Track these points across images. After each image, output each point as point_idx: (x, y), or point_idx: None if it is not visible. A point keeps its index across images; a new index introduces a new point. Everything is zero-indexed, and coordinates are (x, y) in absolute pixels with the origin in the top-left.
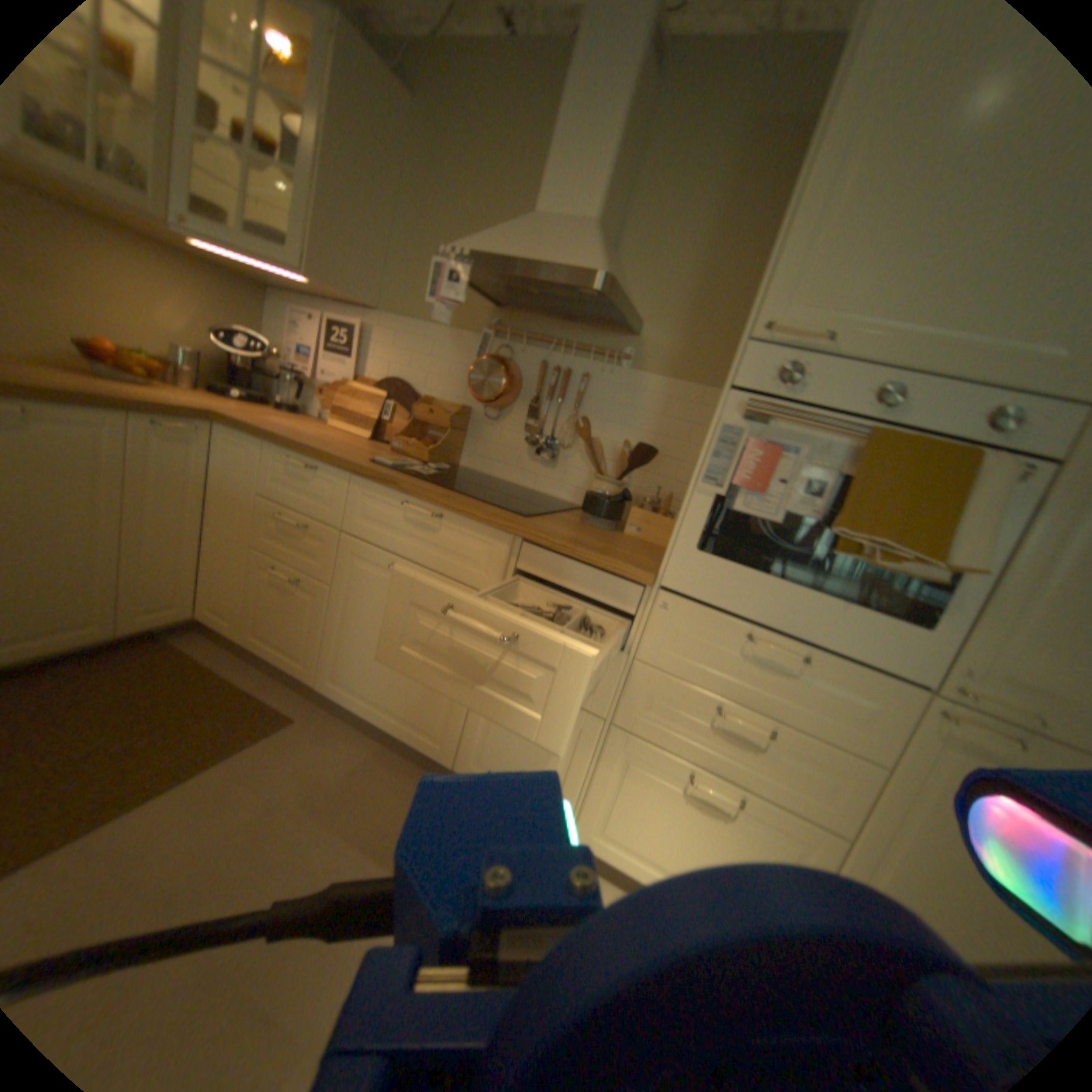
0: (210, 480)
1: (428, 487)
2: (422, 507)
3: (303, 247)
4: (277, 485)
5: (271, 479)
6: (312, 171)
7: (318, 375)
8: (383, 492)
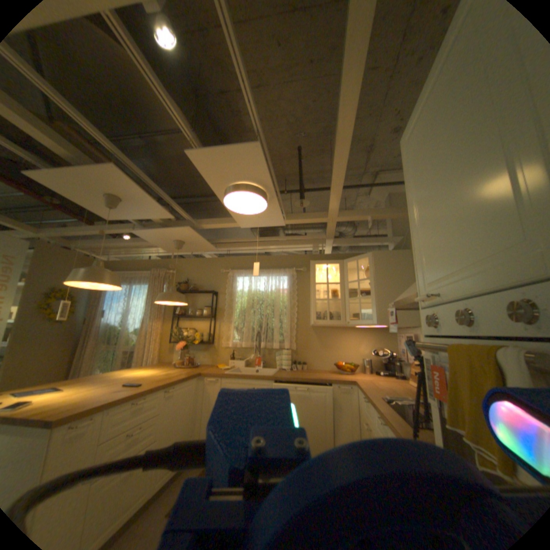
0: (359, 410)
1: (384, 410)
2: (383, 420)
3: (378, 317)
4: (366, 411)
5: (365, 408)
6: (377, 293)
7: (409, 361)
8: (377, 413)
